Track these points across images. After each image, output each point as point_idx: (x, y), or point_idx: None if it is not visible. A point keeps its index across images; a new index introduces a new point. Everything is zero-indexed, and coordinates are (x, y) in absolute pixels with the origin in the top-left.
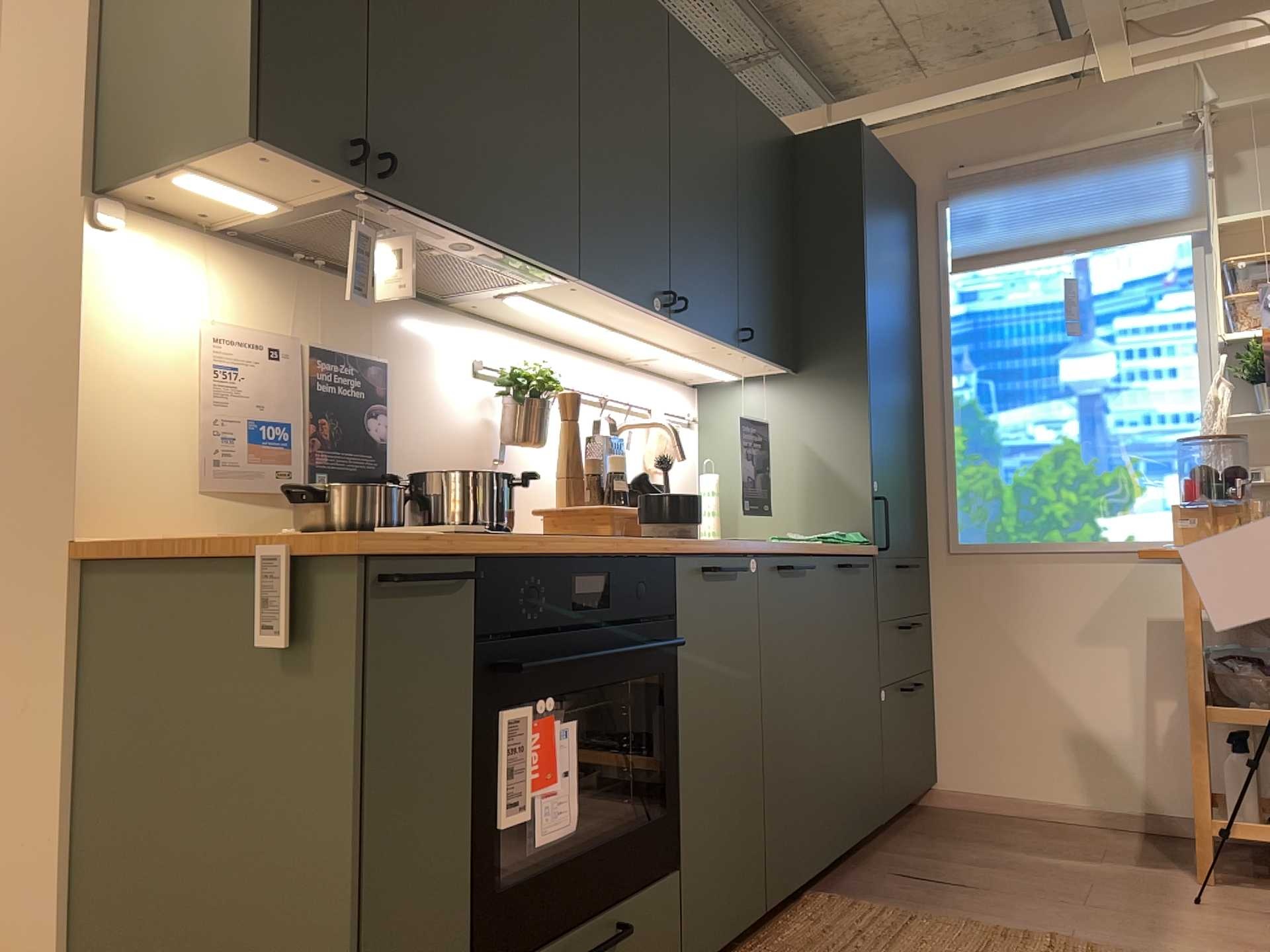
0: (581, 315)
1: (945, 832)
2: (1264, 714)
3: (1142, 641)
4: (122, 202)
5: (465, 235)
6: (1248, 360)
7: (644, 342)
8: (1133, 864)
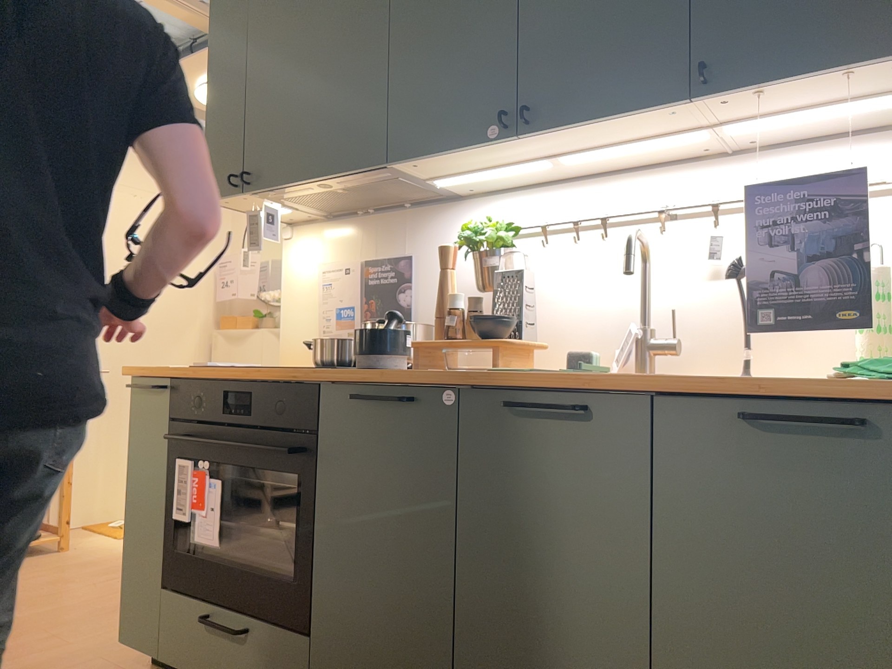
0: (499, 166)
1: None
2: None
3: None
4: (295, 223)
5: (306, 184)
6: None
7: (613, 149)
8: None
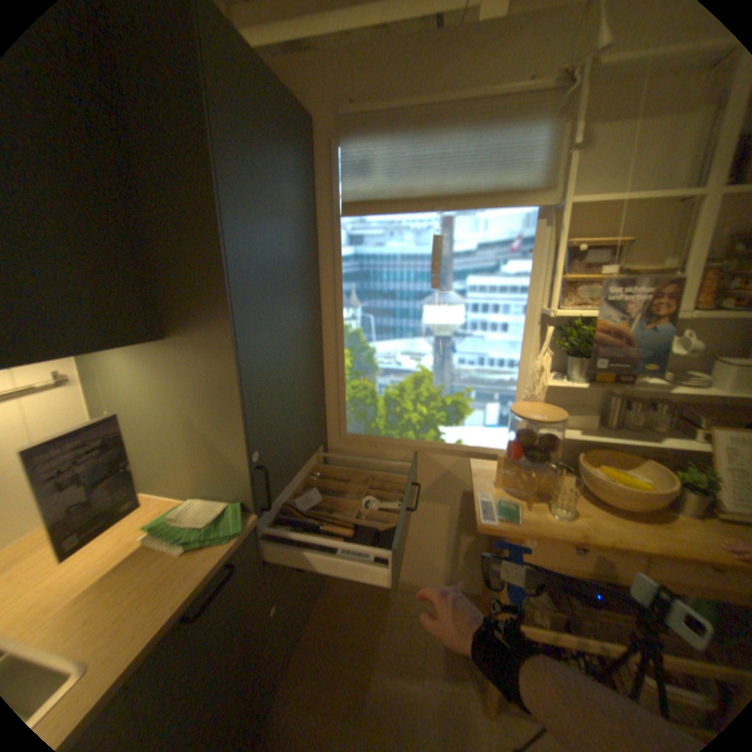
0: None
1: (329, 633)
2: (546, 635)
3: (458, 503)
4: None
5: None
6: (575, 340)
7: None
8: (442, 678)
